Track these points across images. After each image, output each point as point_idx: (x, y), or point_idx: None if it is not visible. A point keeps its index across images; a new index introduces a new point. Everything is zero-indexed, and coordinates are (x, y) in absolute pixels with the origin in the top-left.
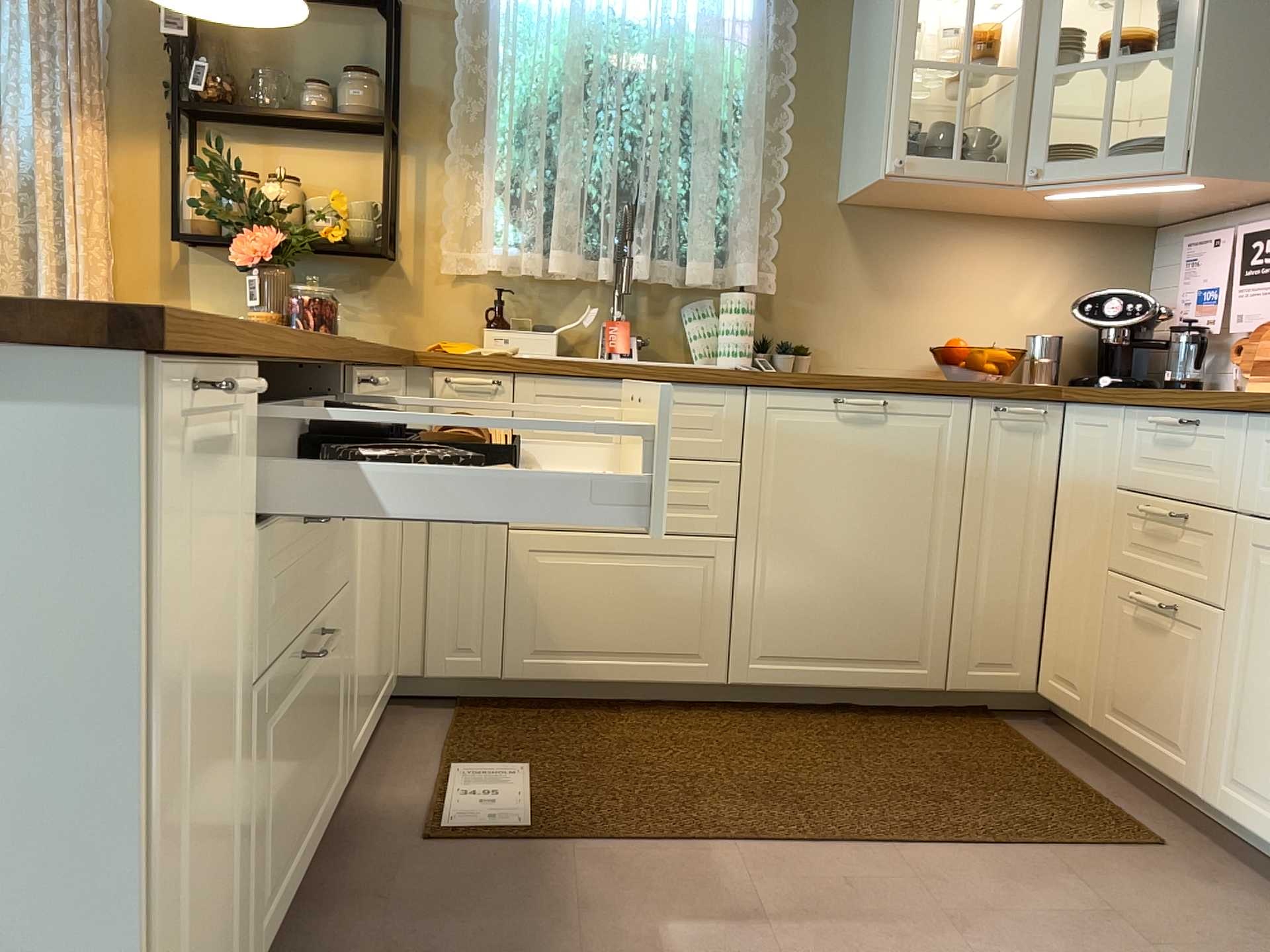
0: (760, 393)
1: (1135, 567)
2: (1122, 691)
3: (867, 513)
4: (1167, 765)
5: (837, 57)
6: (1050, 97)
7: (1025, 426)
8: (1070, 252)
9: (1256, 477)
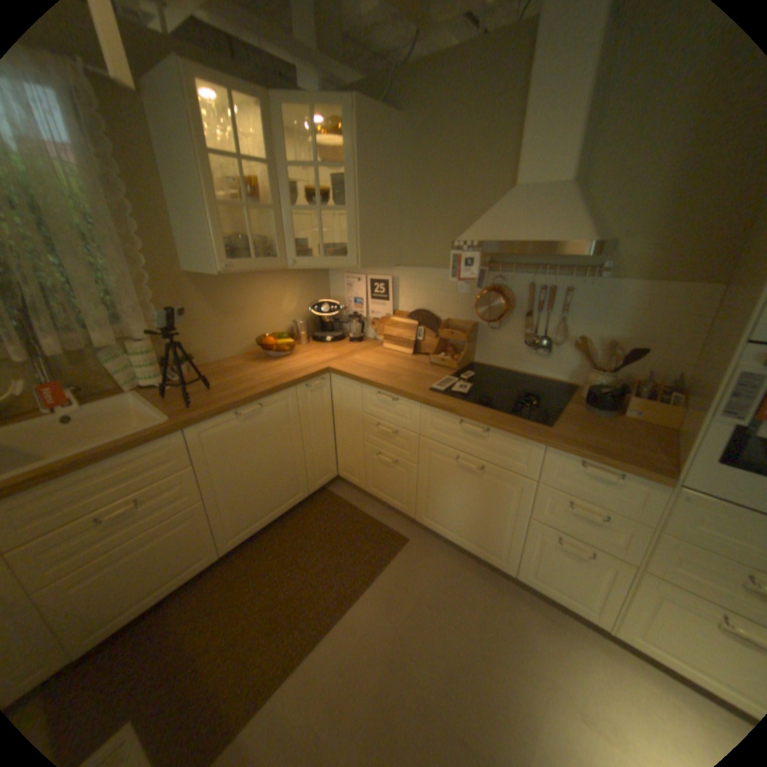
0: (191, 431)
1: (375, 442)
2: (376, 482)
3: (263, 454)
4: (399, 507)
5: (149, 178)
6: (290, 223)
7: (317, 388)
8: (298, 279)
9: (425, 424)
